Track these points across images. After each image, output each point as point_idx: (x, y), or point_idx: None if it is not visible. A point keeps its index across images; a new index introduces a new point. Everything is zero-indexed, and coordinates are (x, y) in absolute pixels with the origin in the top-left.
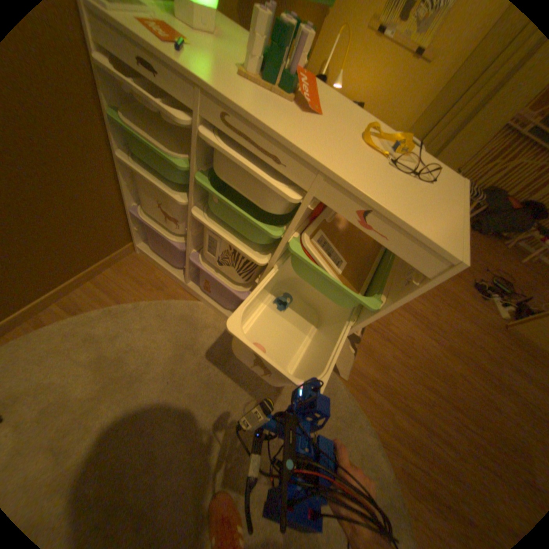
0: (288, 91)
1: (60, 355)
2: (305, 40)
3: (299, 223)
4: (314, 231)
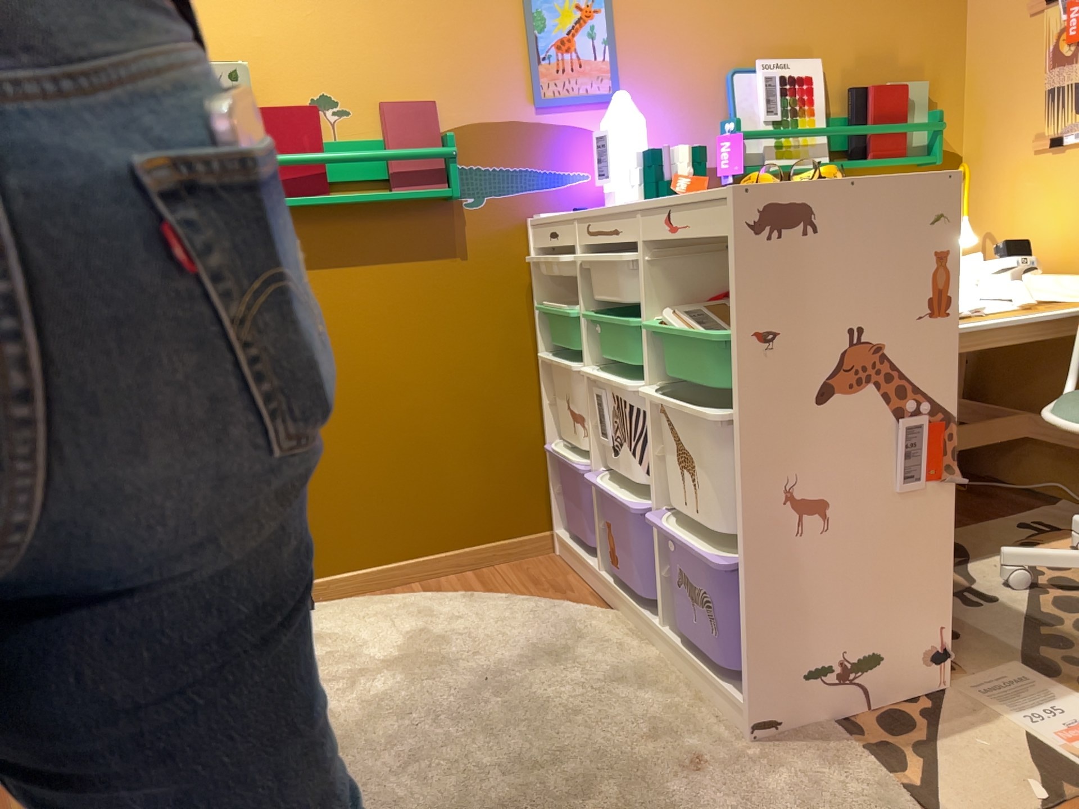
0: (661, 197)
1: (382, 616)
2: (664, 153)
3: (656, 302)
4: (683, 311)
